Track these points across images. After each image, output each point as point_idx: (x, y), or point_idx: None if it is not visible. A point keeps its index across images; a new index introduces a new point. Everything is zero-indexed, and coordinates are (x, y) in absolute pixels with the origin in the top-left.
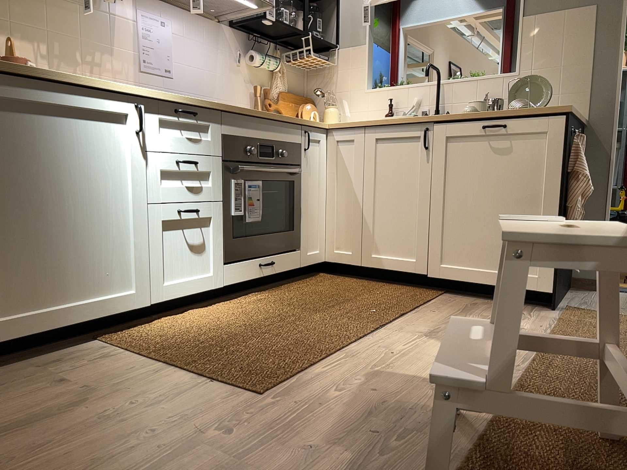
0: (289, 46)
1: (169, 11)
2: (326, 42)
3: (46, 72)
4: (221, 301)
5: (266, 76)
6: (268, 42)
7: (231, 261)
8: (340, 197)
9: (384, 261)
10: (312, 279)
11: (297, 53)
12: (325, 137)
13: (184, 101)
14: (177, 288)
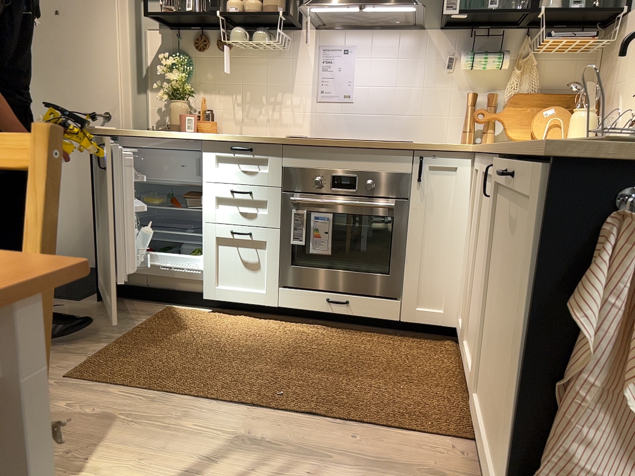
0: (551, 26)
1: (352, 36)
2: (595, 10)
3: (132, 131)
4: (290, 321)
5: (501, 77)
6: (511, 30)
7: (299, 288)
8: (471, 250)
9: (467, 357)
10: (426, 342)
11: (536, 38)
12: (469, 166)
13: (236, 139)
14: (227, 294)
